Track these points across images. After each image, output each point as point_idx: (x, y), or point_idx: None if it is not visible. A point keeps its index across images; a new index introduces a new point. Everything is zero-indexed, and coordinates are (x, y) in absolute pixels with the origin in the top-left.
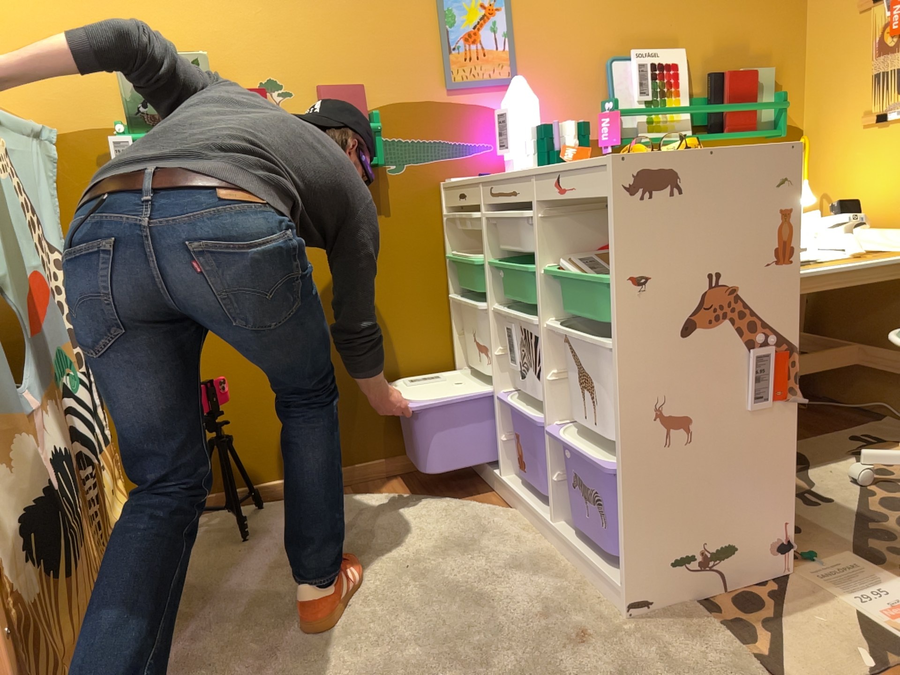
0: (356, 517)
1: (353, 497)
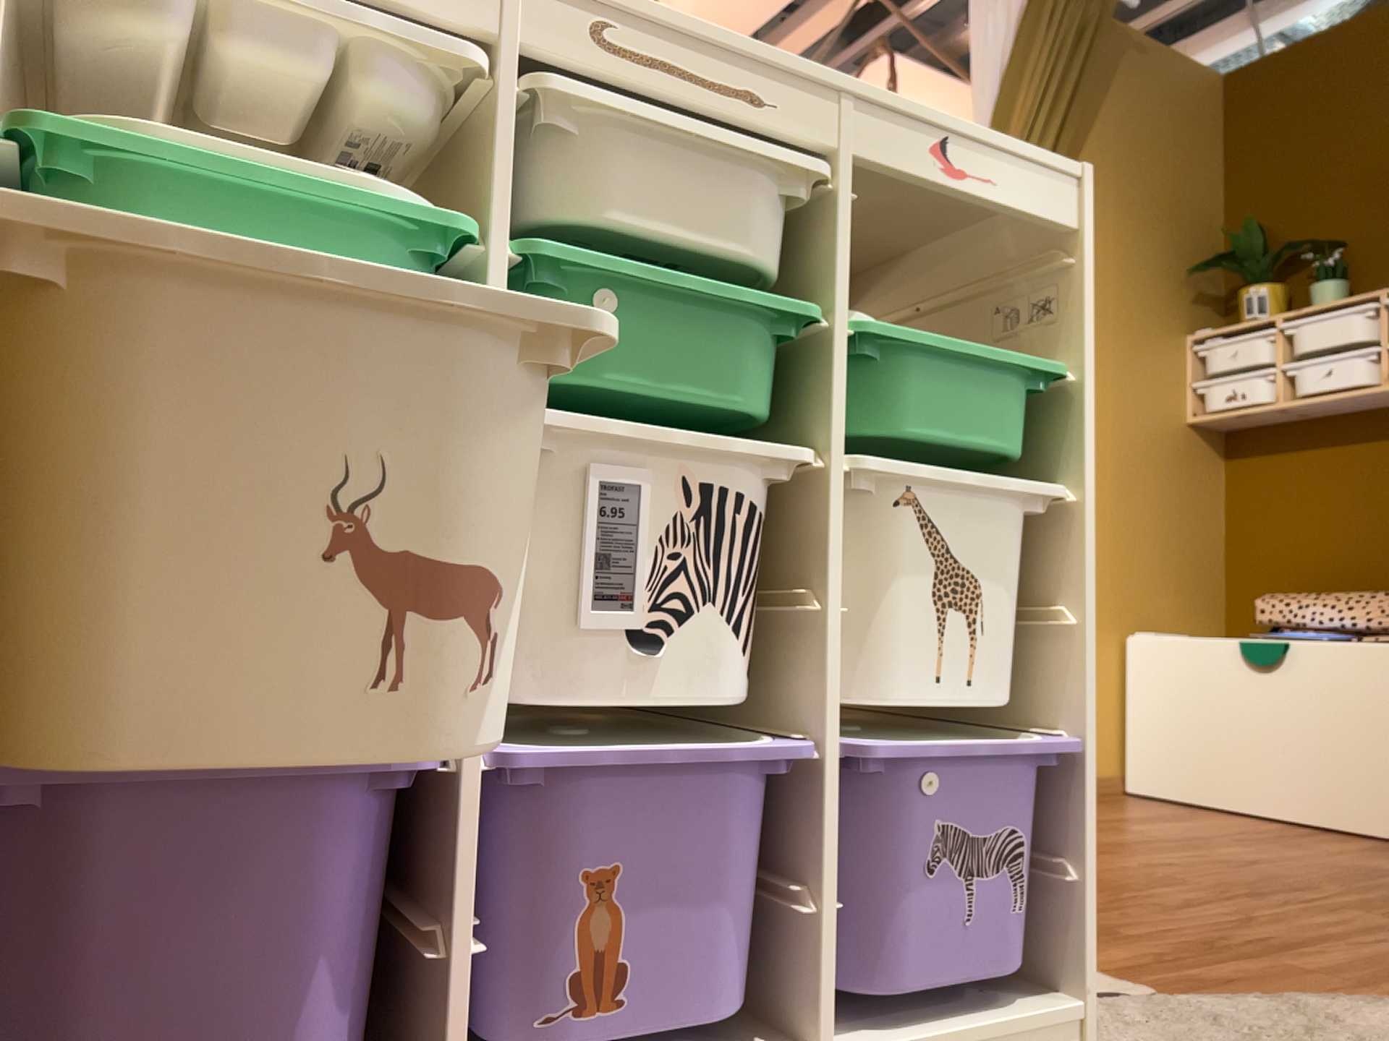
0: None
1: None
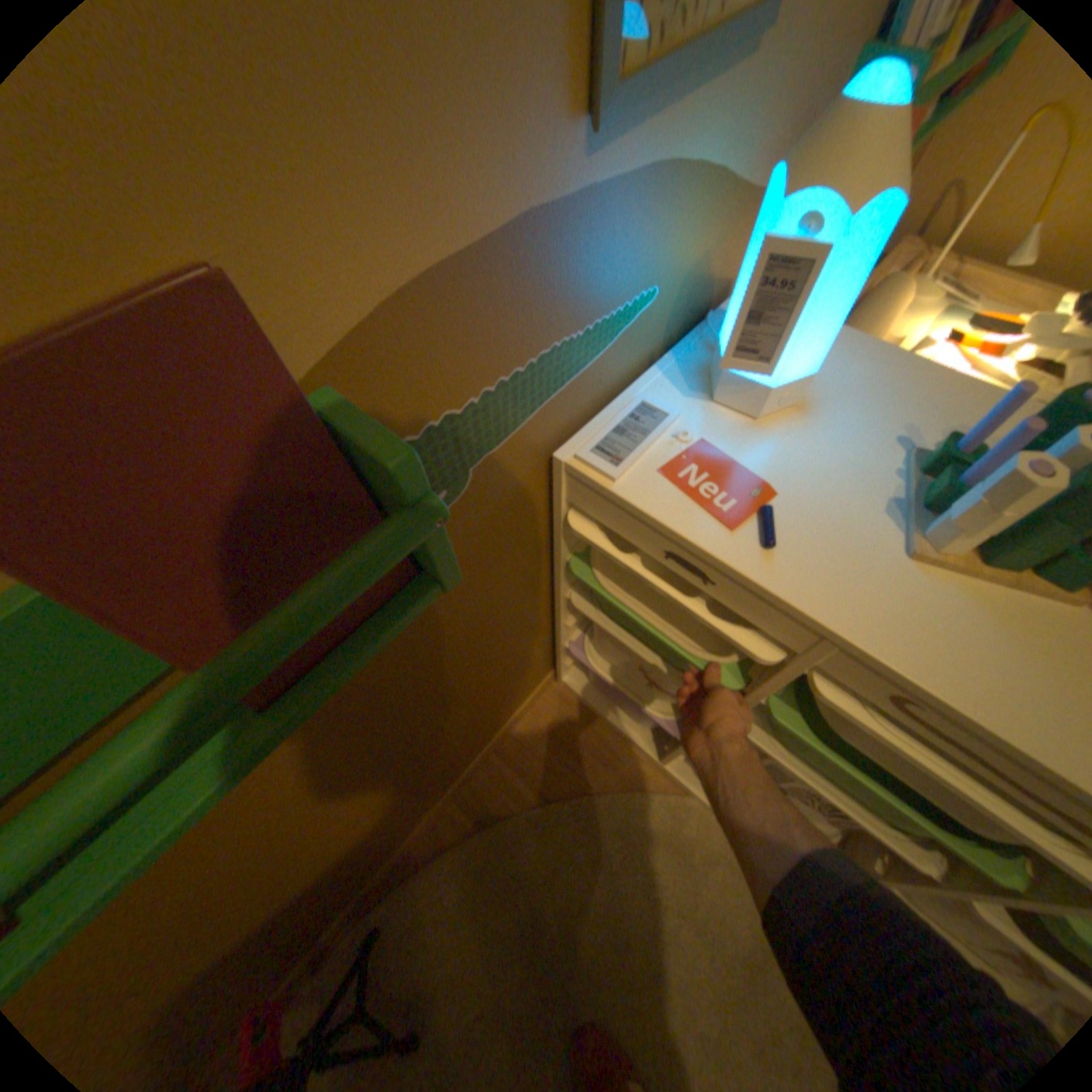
0: (524, 900)
1: (485, 842)
